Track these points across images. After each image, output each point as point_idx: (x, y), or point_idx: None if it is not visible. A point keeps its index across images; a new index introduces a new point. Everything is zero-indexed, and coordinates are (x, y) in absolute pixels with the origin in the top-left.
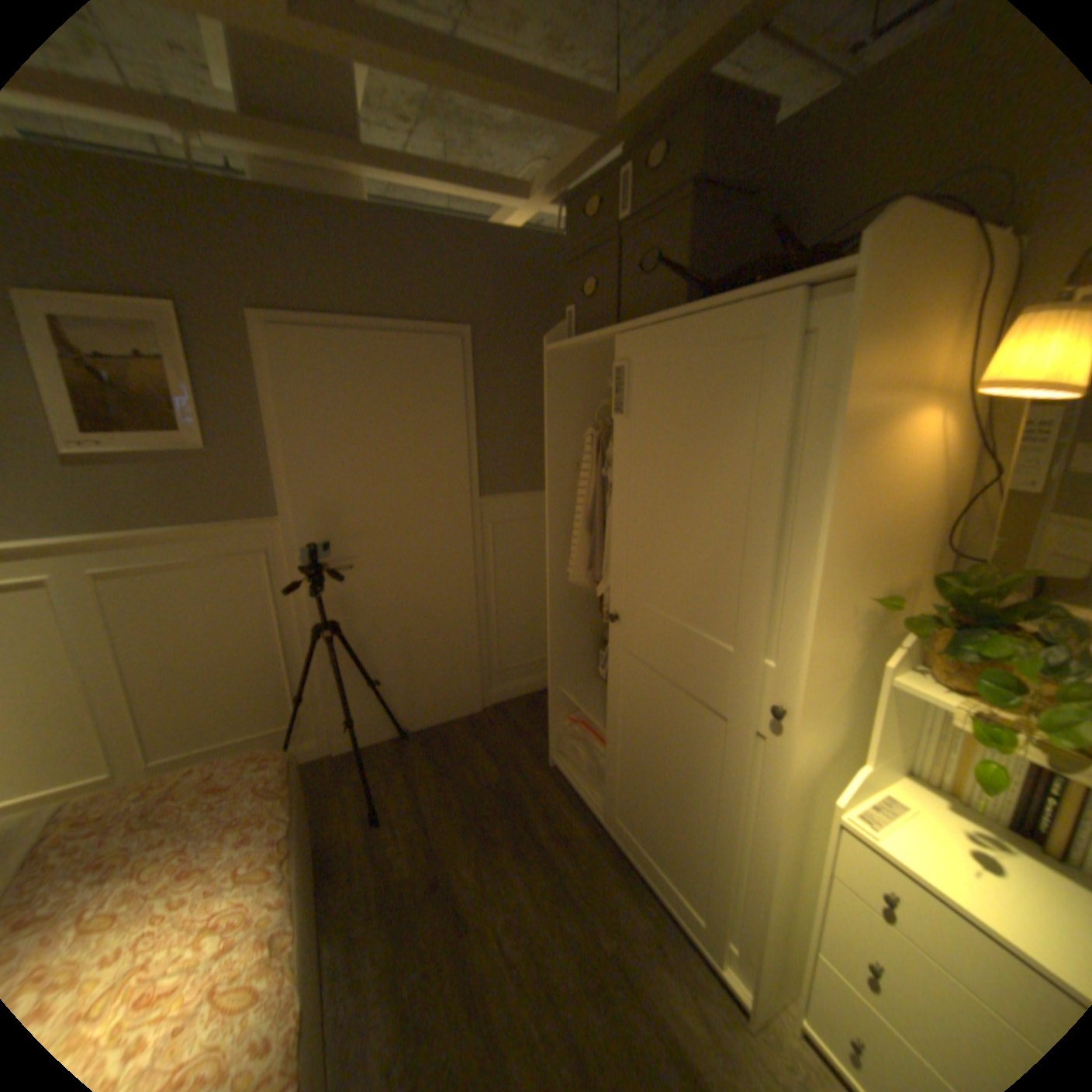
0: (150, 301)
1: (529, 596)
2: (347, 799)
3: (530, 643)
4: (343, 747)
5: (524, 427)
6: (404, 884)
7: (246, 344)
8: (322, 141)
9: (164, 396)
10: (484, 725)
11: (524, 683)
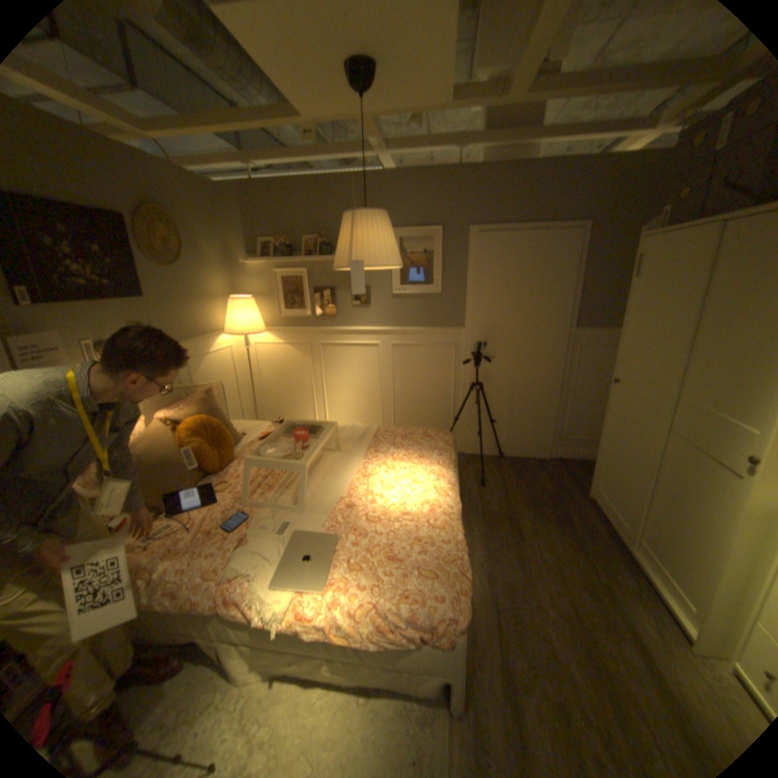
0: (433, 228)
1: (599, 396)
2: (471, 473)
3: (593, 427)
4: (471, 452)
5: (619, 284)
6: (496, 514)
7: (467, 243)
8: (523, 132)
9: (430, 270)
10: (551, 466)
11: (583, 452)
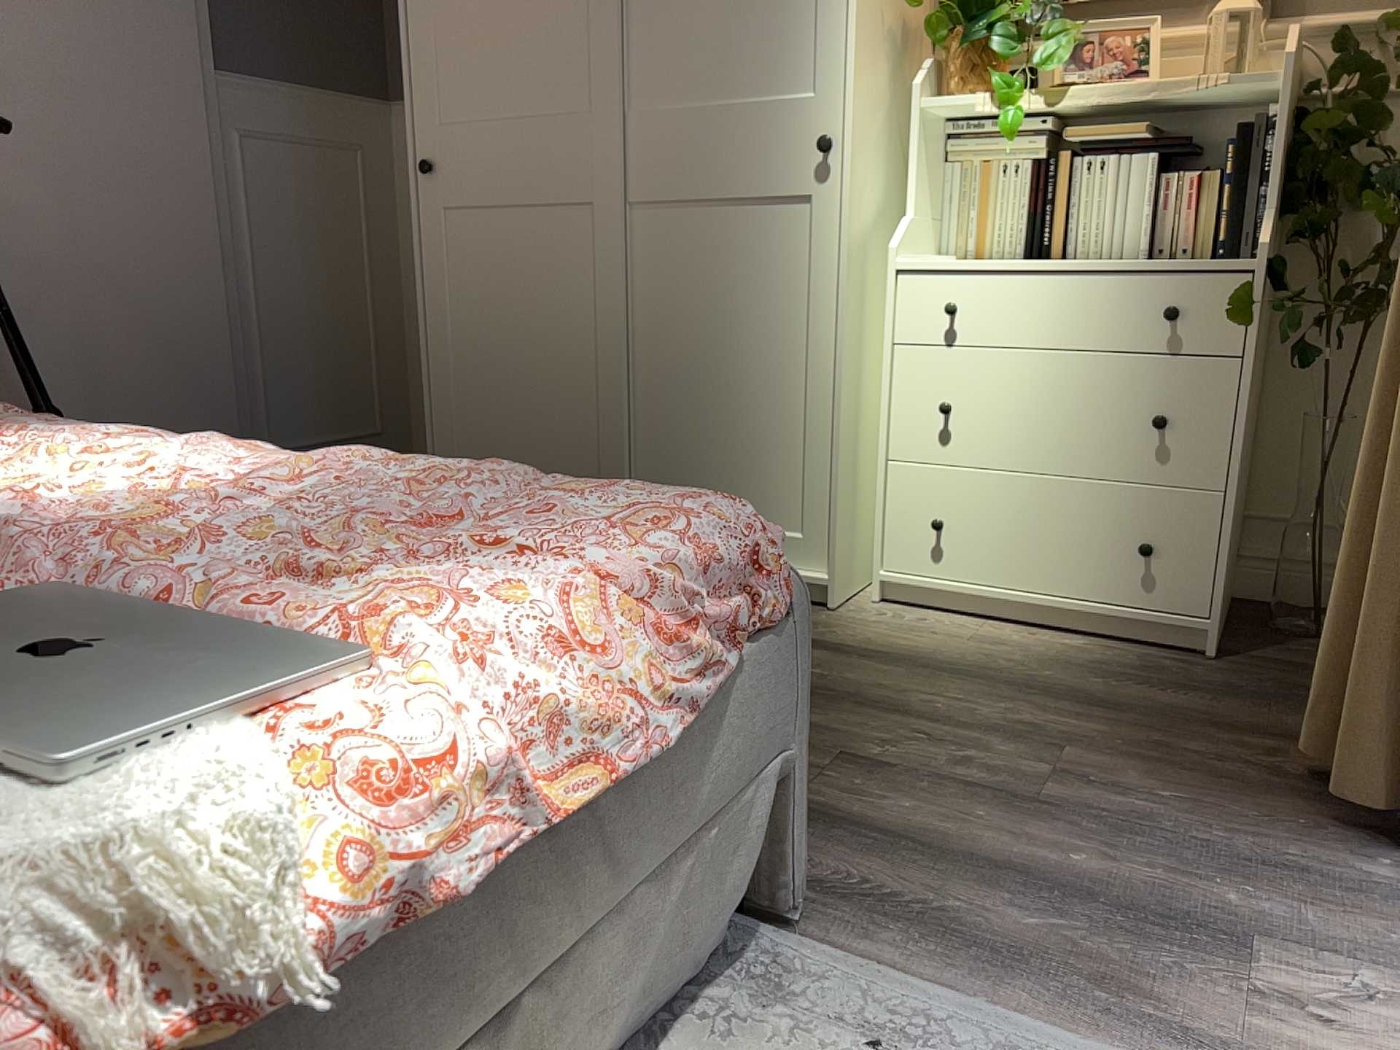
0: None
1: (317, 297)
2: None
3: (326, 396)
4: None
5: None
6: None
7: None
8: None
9: None
10: None
11: None
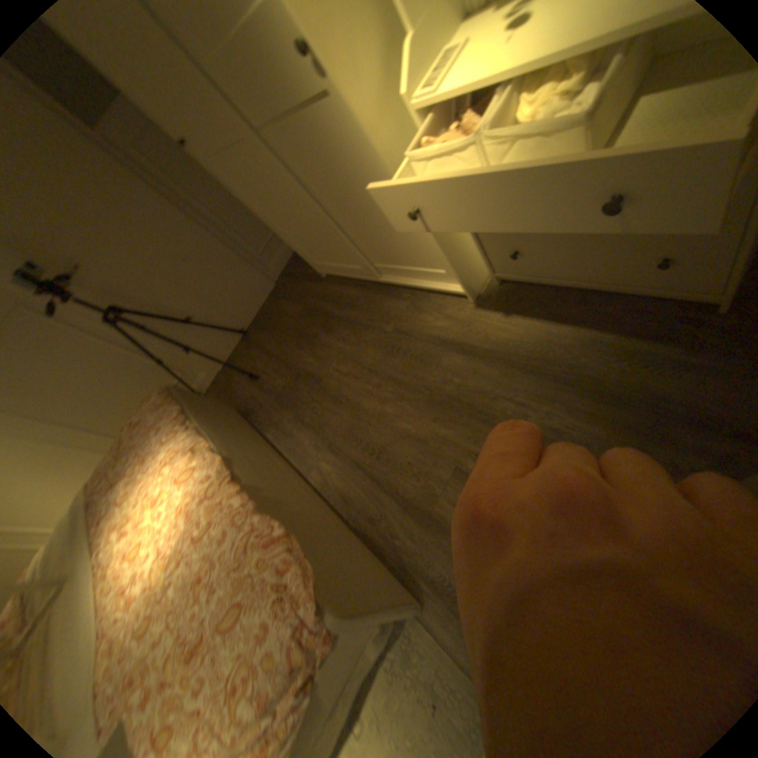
0: None
1: None
2: (240, 379)
3: None
4: (221, 362)
5: None
6: (286, 387)
7: None
8: None
9: None
10: (282, 290)
11: (286, 247)
